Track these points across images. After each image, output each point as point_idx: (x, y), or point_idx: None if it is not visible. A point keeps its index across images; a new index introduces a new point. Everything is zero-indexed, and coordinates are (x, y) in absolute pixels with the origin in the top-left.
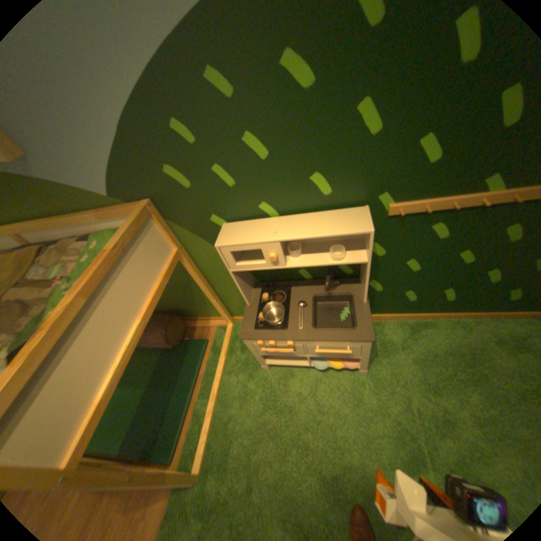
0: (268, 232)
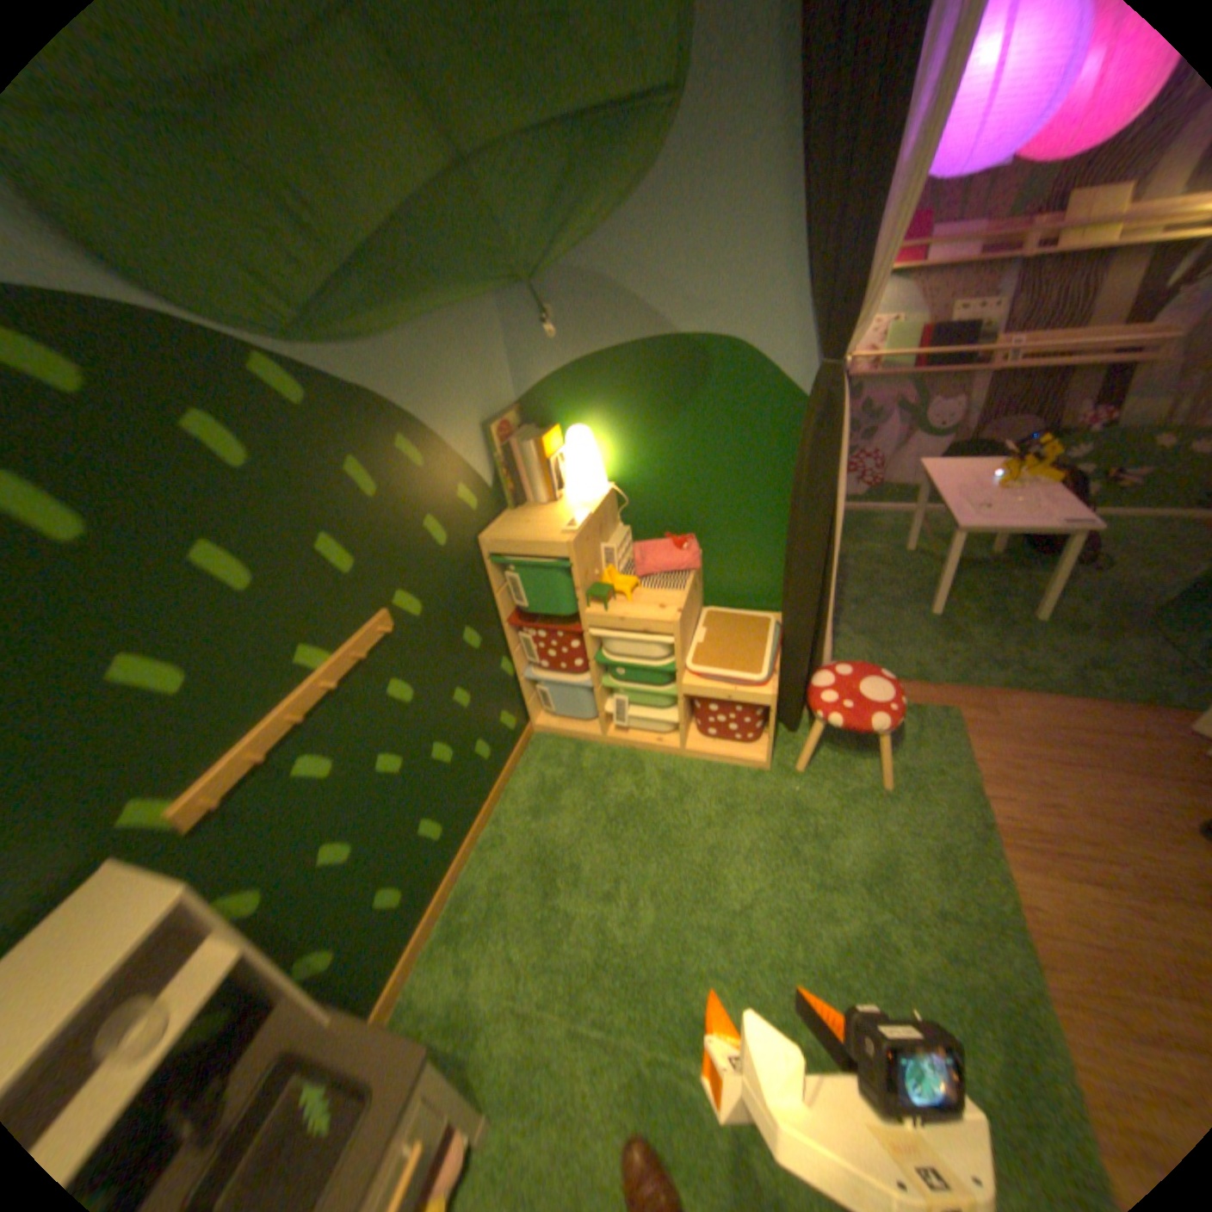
0: None
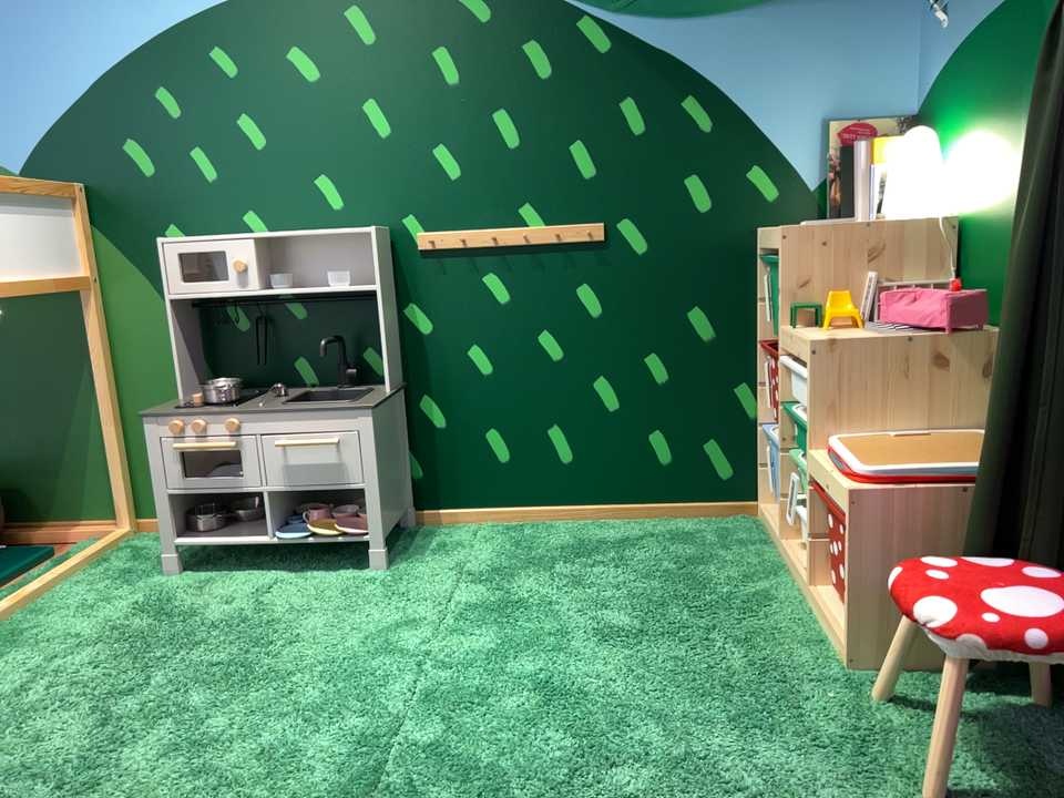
0: (242, 235)
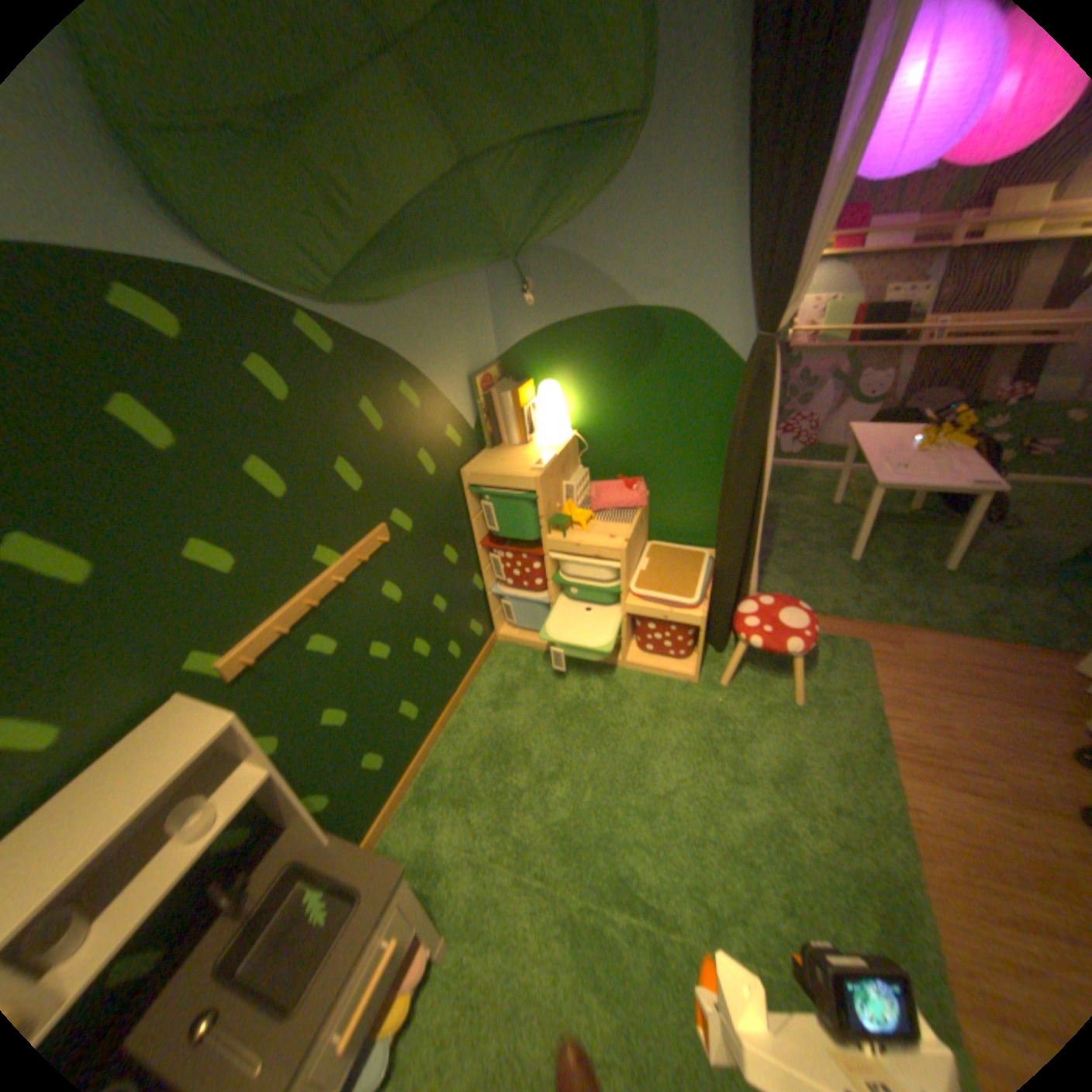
0: None
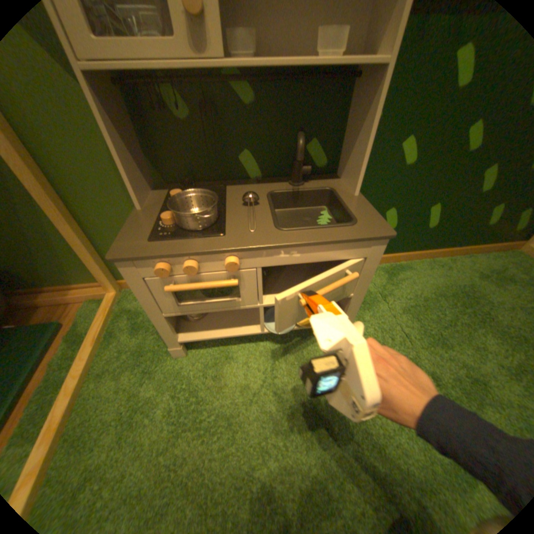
0: None
